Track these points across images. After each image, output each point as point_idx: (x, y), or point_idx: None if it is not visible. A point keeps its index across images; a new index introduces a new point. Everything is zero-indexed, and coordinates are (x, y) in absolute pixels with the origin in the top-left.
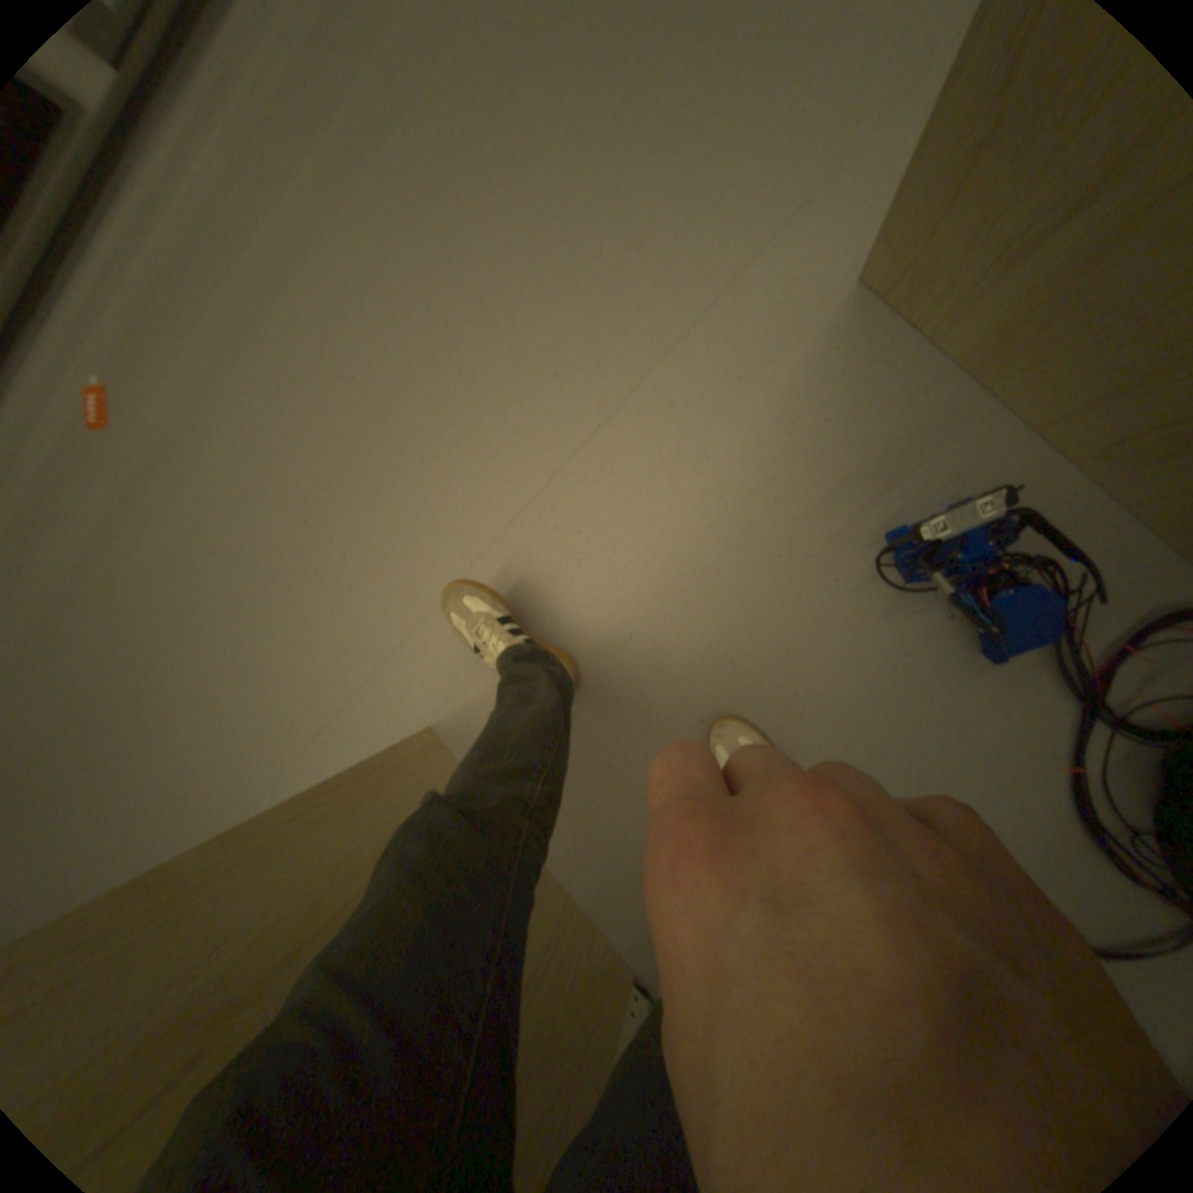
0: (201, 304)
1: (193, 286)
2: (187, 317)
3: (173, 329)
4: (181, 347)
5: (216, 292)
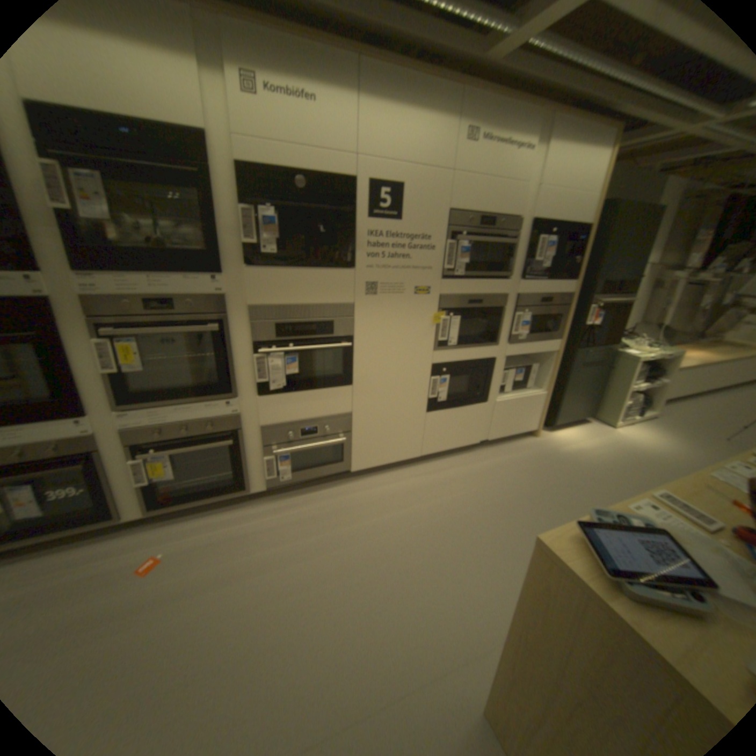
0: (228, 559)
1: (231, 551)
2: (219, 560)
3: (209, 560)
4: (206, 568)
5: (237, 559)
